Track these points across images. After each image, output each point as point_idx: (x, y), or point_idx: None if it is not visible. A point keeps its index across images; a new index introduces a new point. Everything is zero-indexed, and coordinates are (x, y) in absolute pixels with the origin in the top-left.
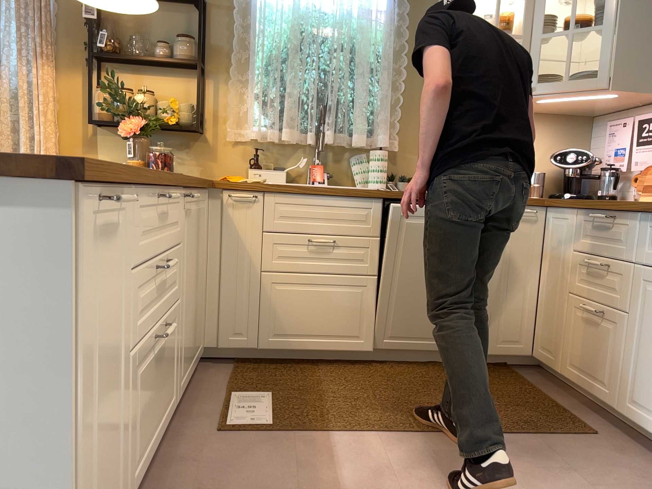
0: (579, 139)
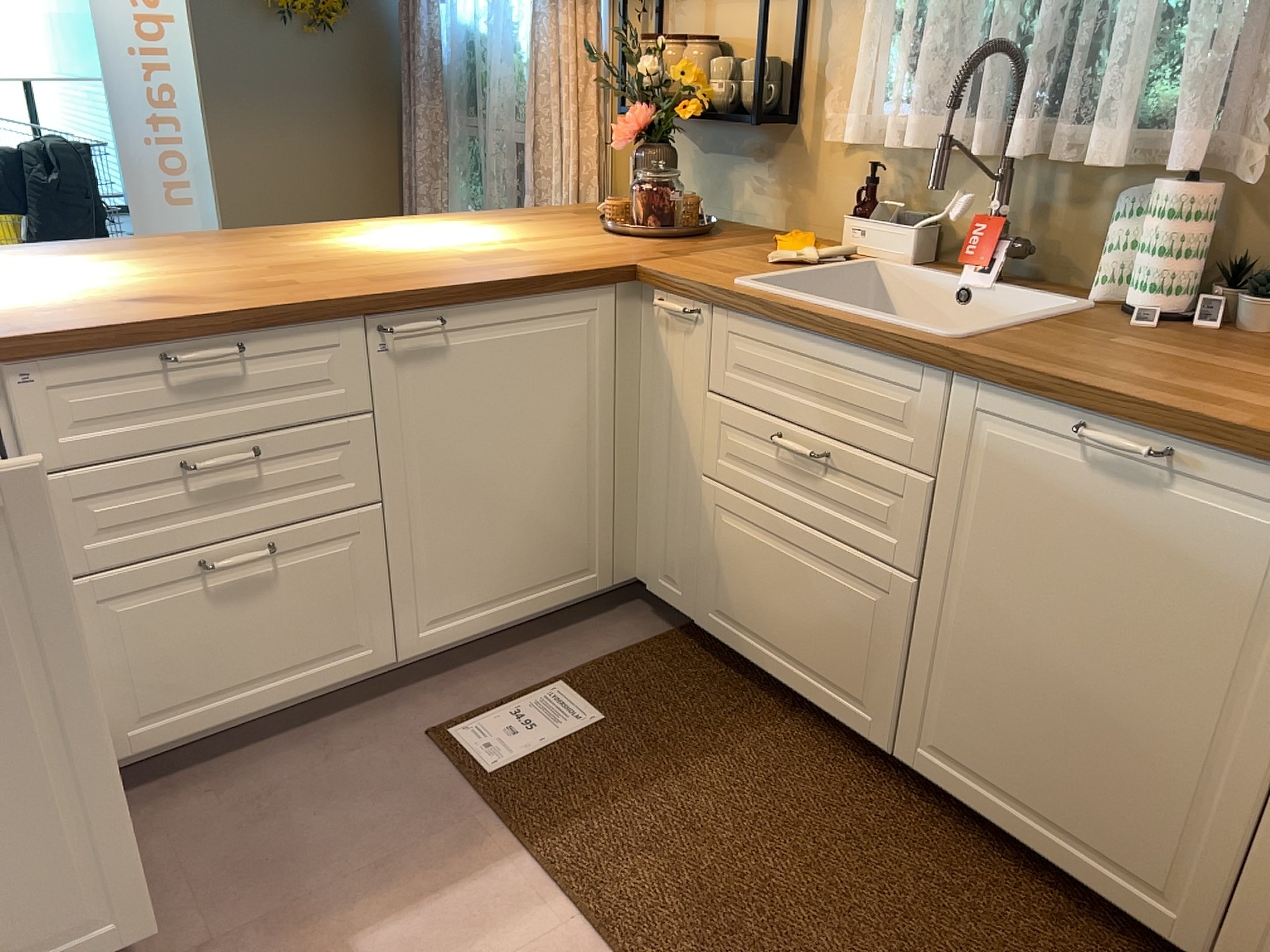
0: None
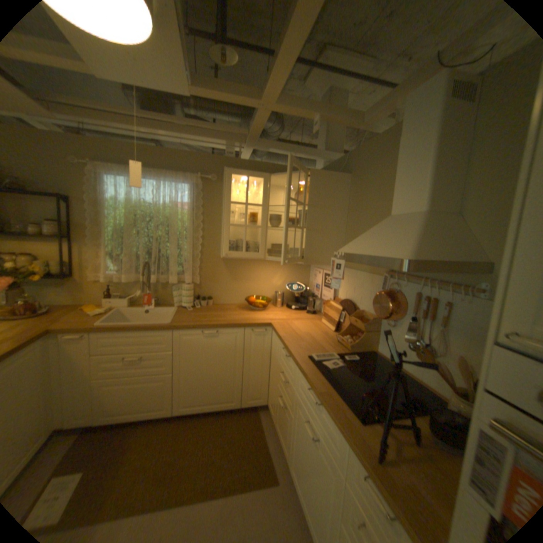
0: (303, 272)
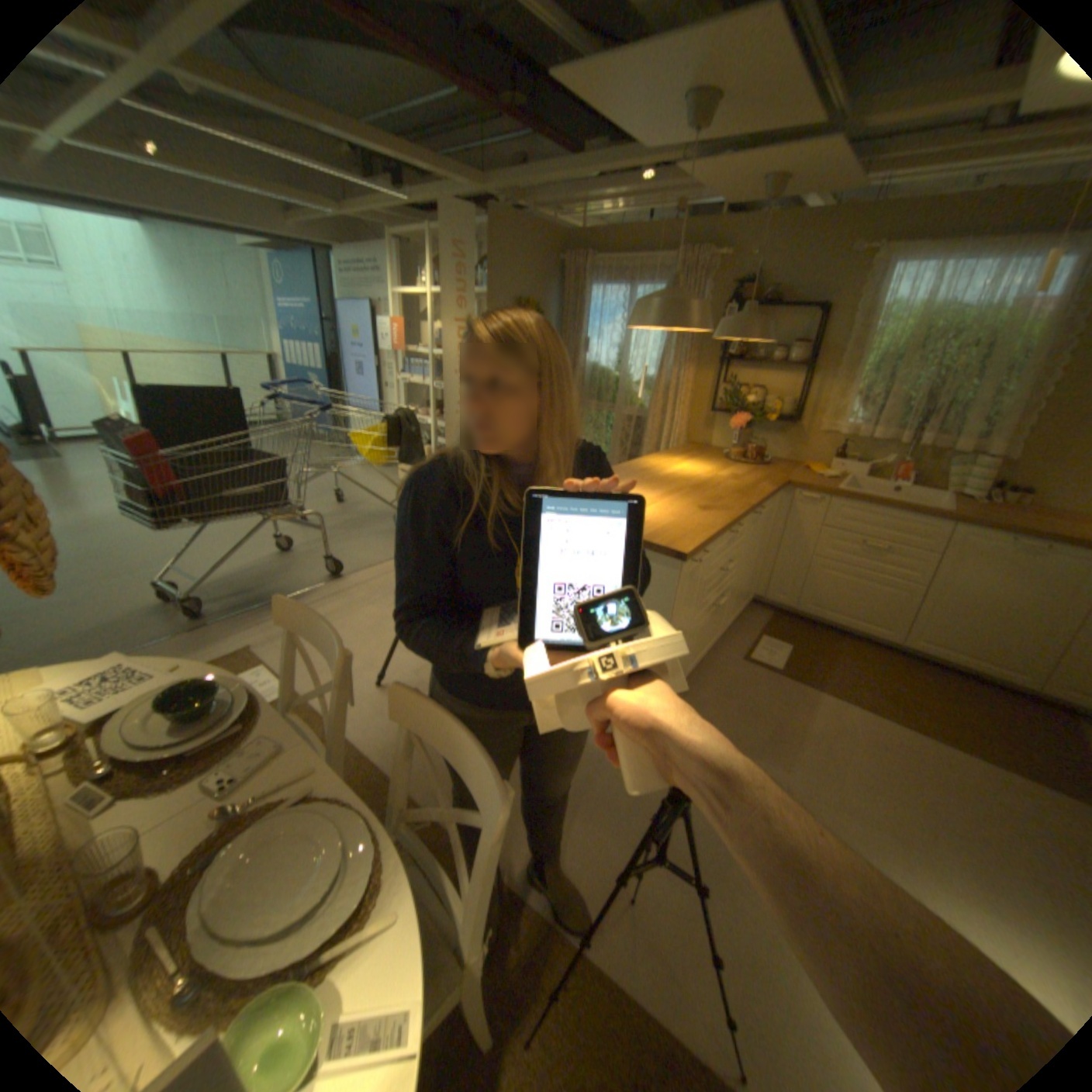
0: None
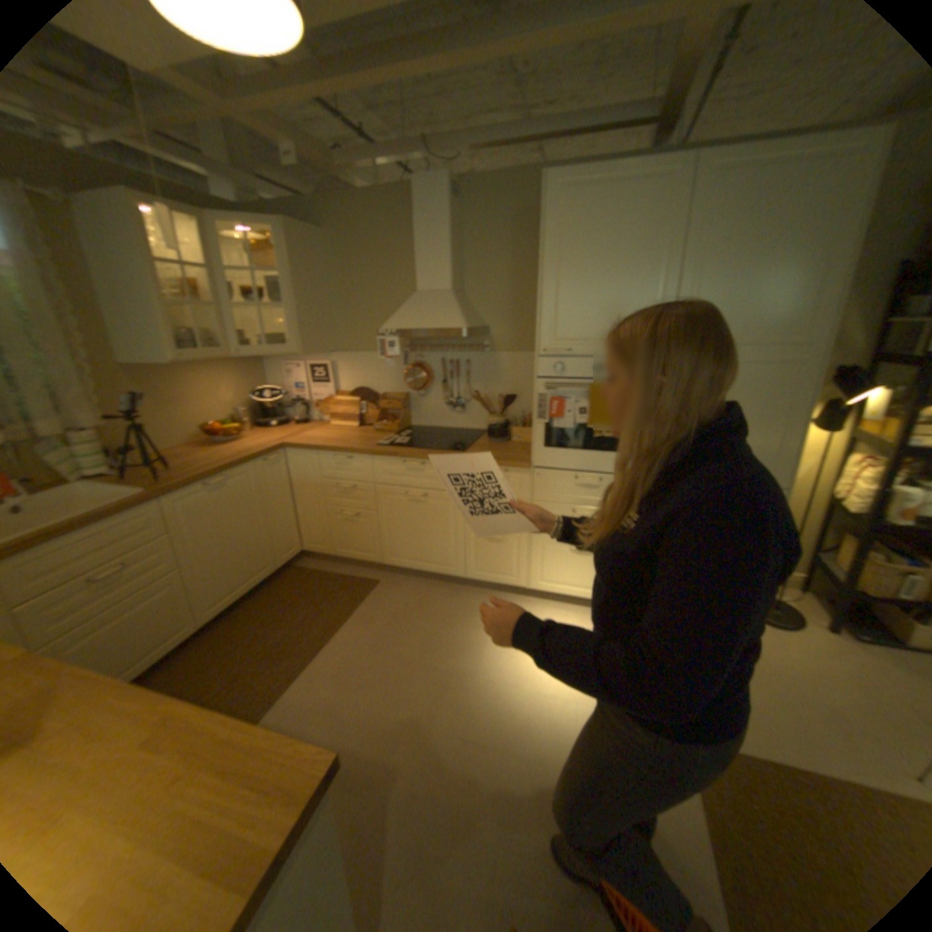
0: (258, 373)
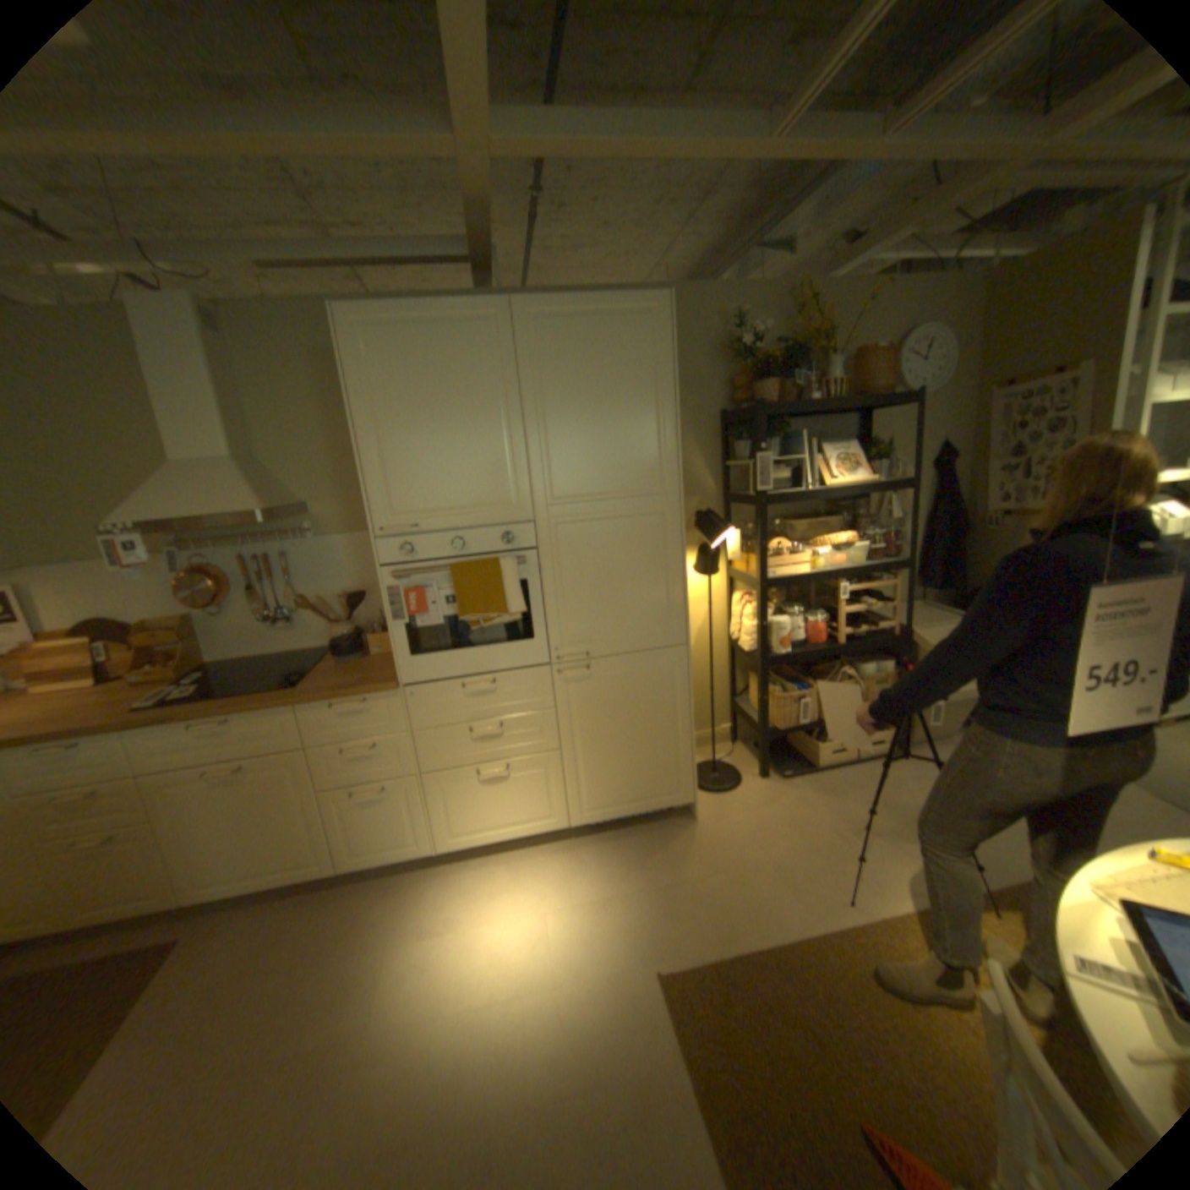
0: None
